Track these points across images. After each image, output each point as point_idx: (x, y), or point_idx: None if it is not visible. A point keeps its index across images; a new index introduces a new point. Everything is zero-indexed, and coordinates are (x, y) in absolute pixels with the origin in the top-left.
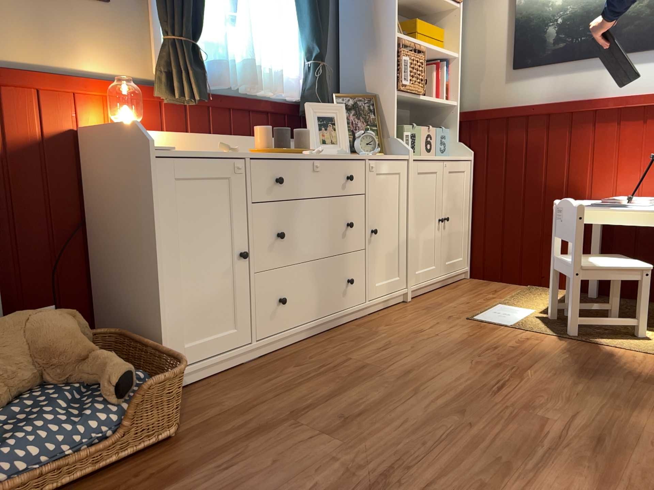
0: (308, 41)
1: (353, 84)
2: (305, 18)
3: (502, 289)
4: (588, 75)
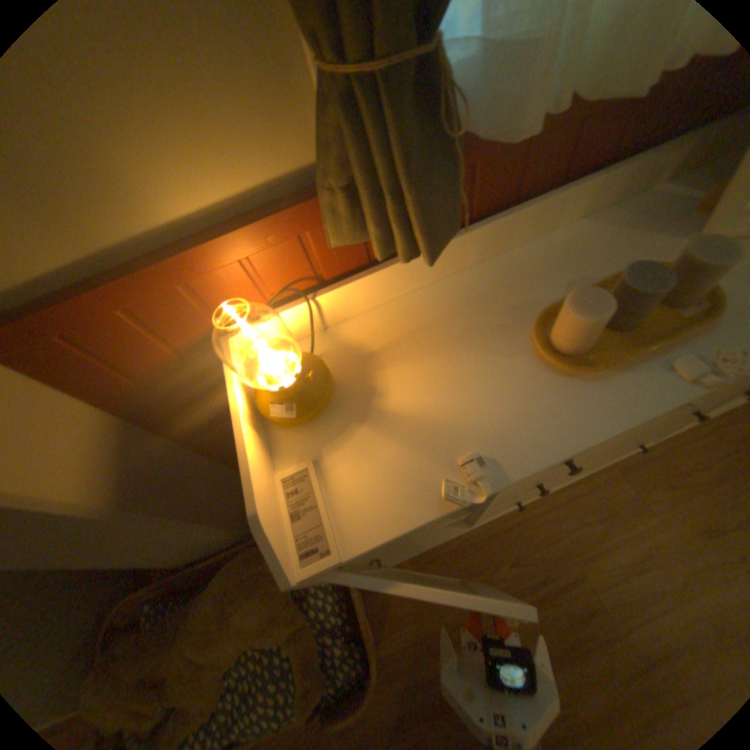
0: None
1: None
2: None
3: None
4: None
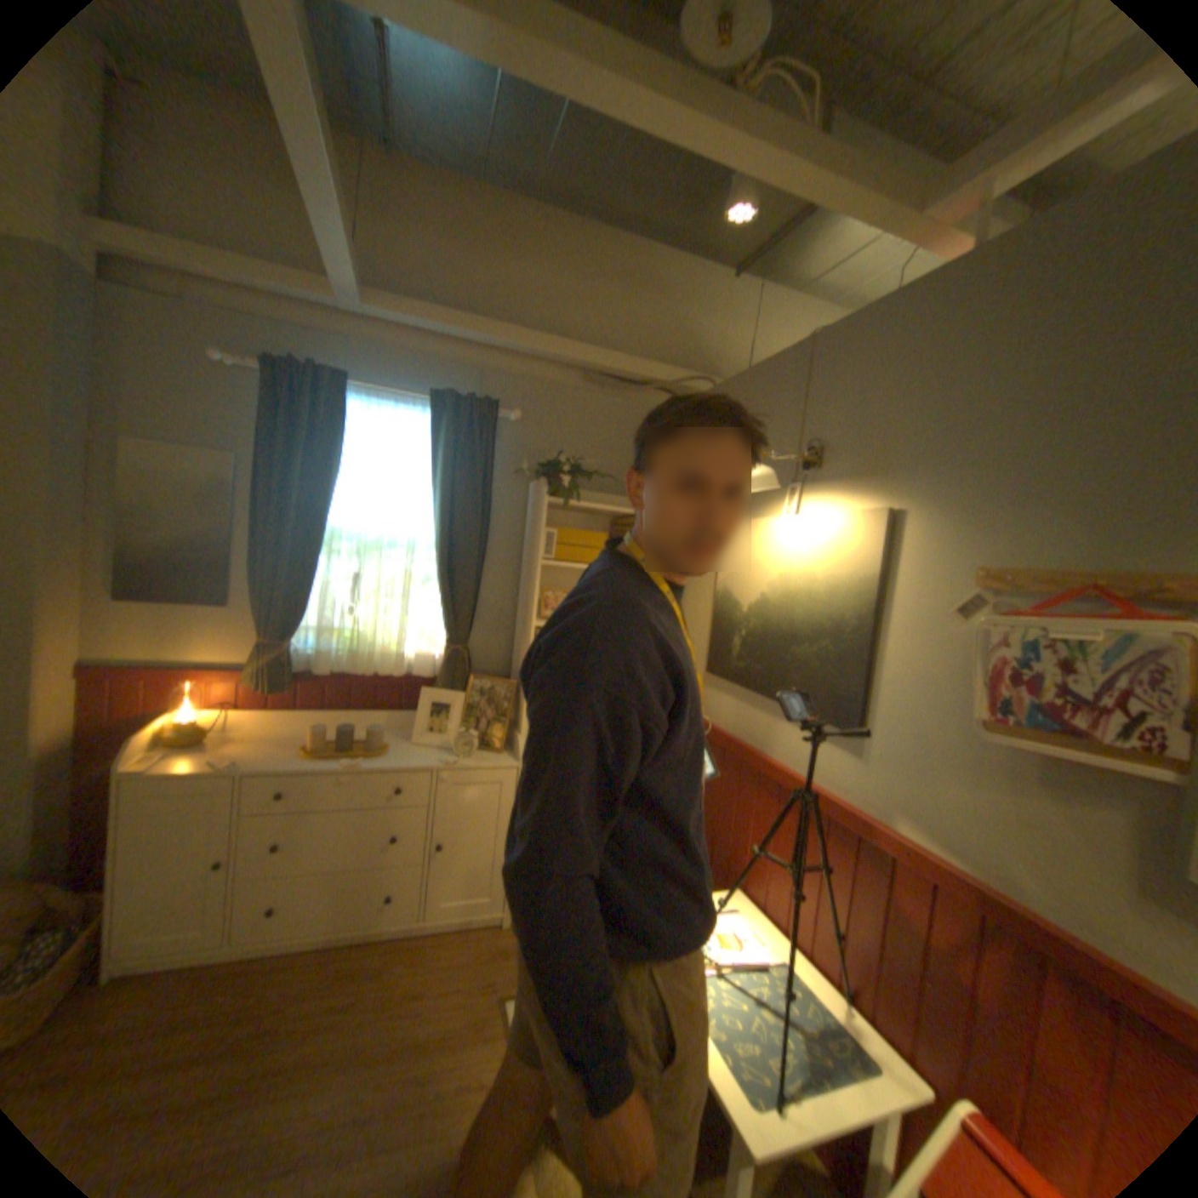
0: (443, 625)
1: (516, 659)
2: (441, 603)
3: None
4: (764, 719)
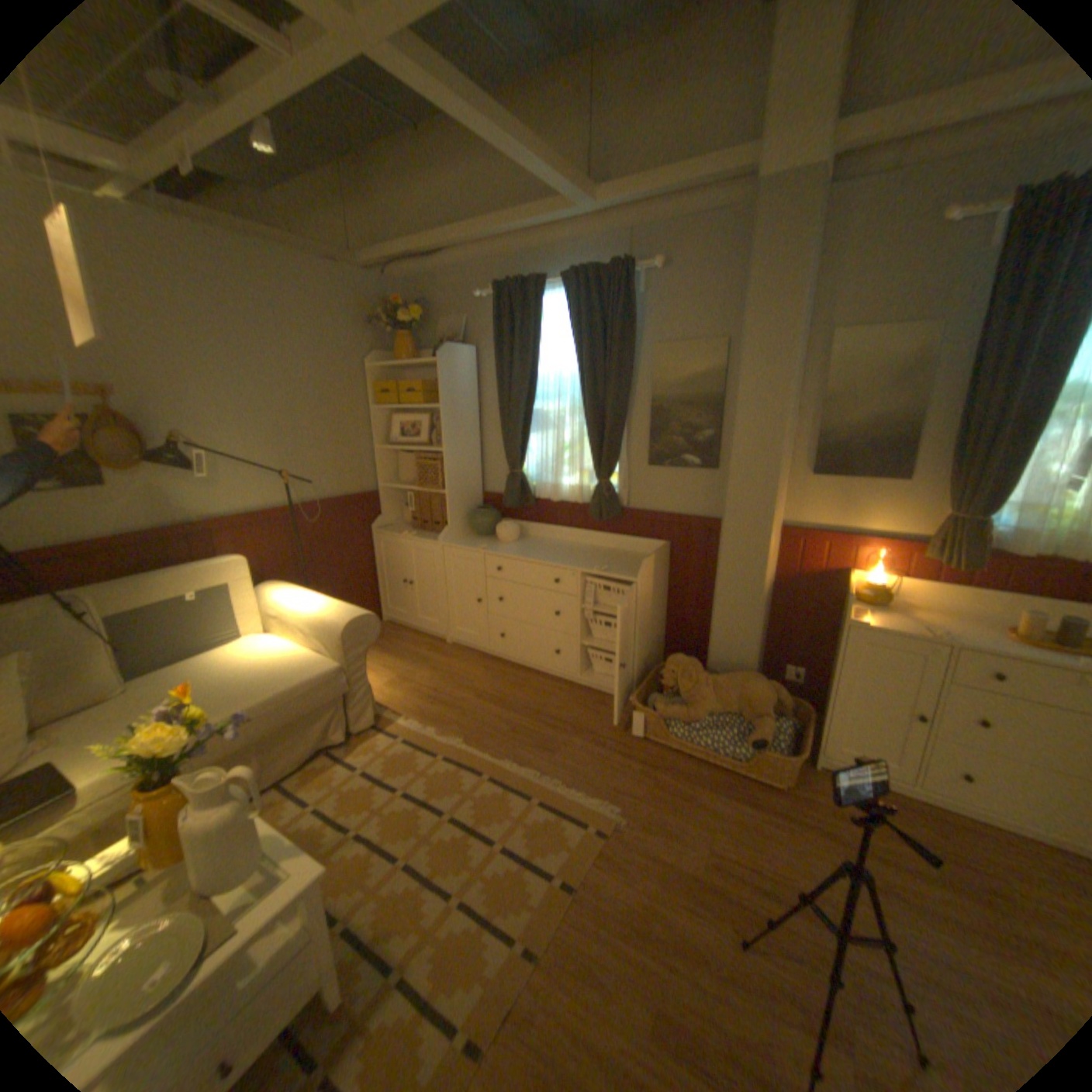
0: None
1: None
2: None
3: None
4: None
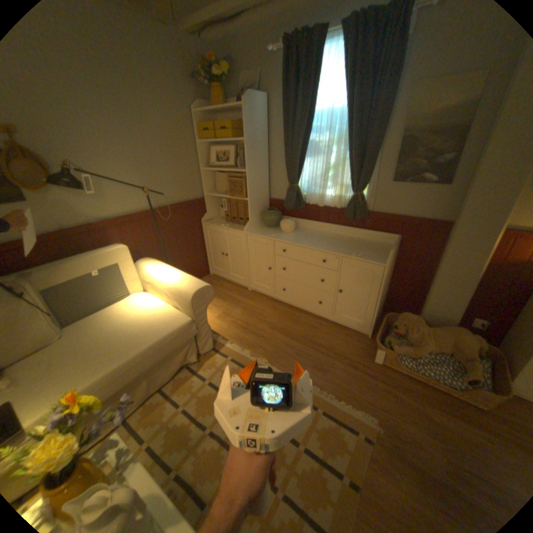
0: None
1: None
2: None
3: None
4: None
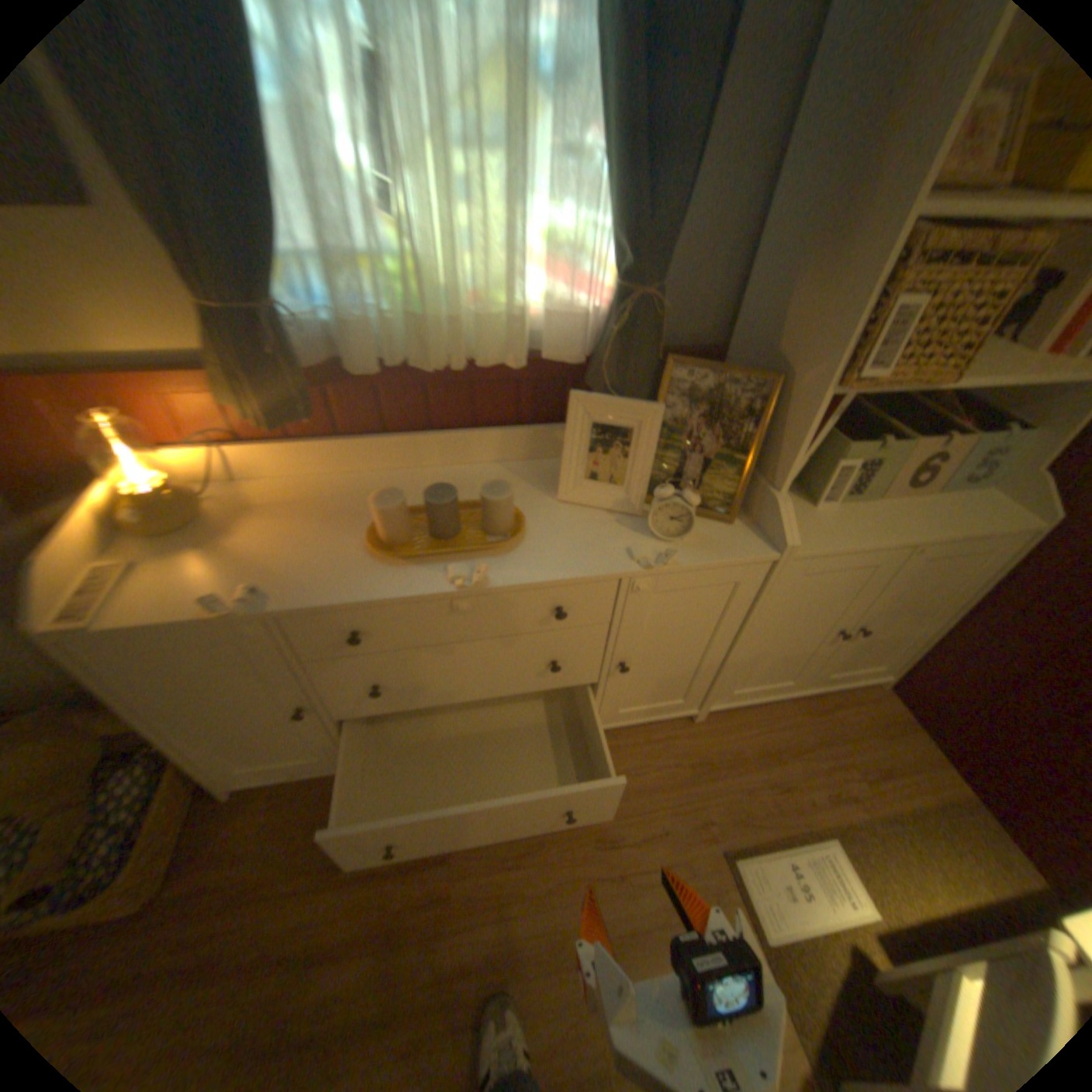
0: (617, 223)
1: (765, 307)
2: (613, 148)
3: (913, 776)
4: None
